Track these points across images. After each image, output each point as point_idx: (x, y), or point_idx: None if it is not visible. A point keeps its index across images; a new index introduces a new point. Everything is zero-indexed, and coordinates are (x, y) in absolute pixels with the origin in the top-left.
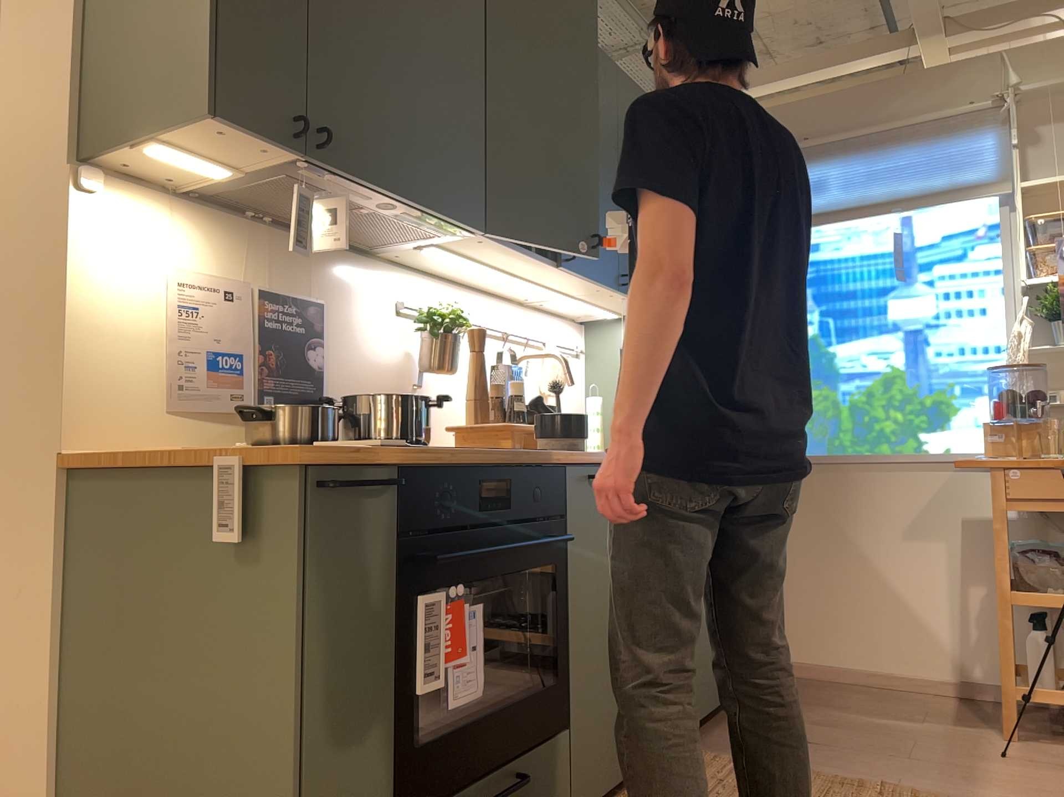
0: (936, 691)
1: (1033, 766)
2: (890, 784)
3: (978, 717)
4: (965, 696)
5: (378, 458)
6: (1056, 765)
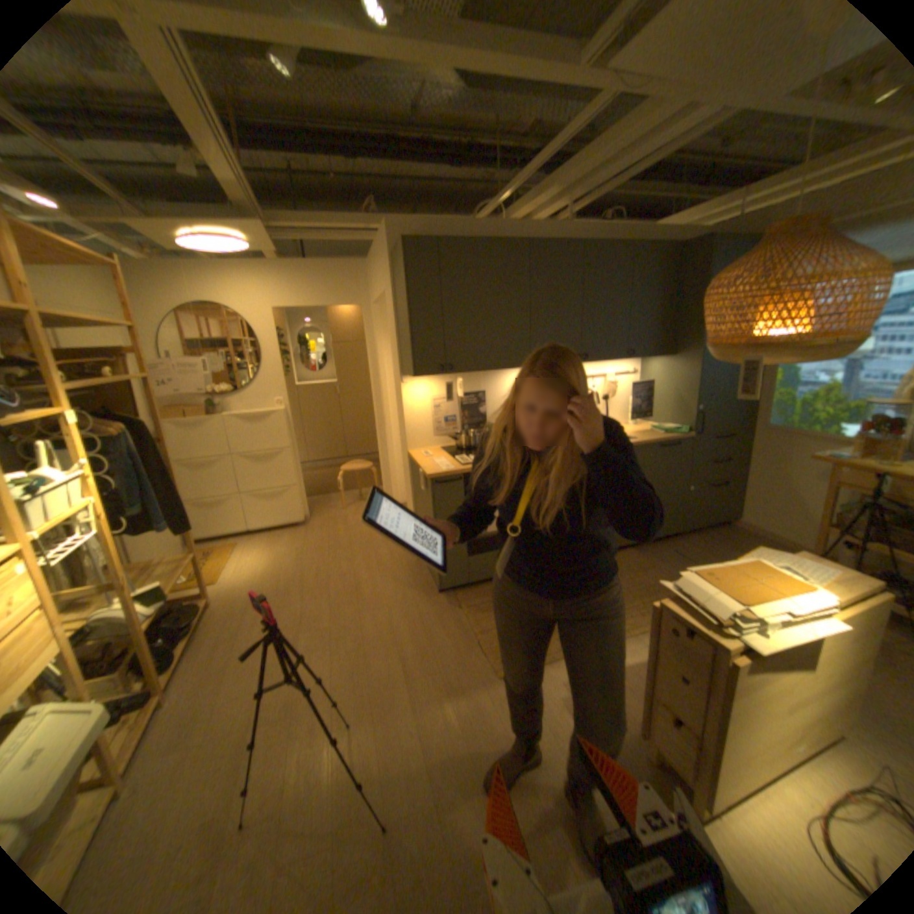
0: None
1: None
2: None
3: None
4: None
5: (453, 474)
6: None
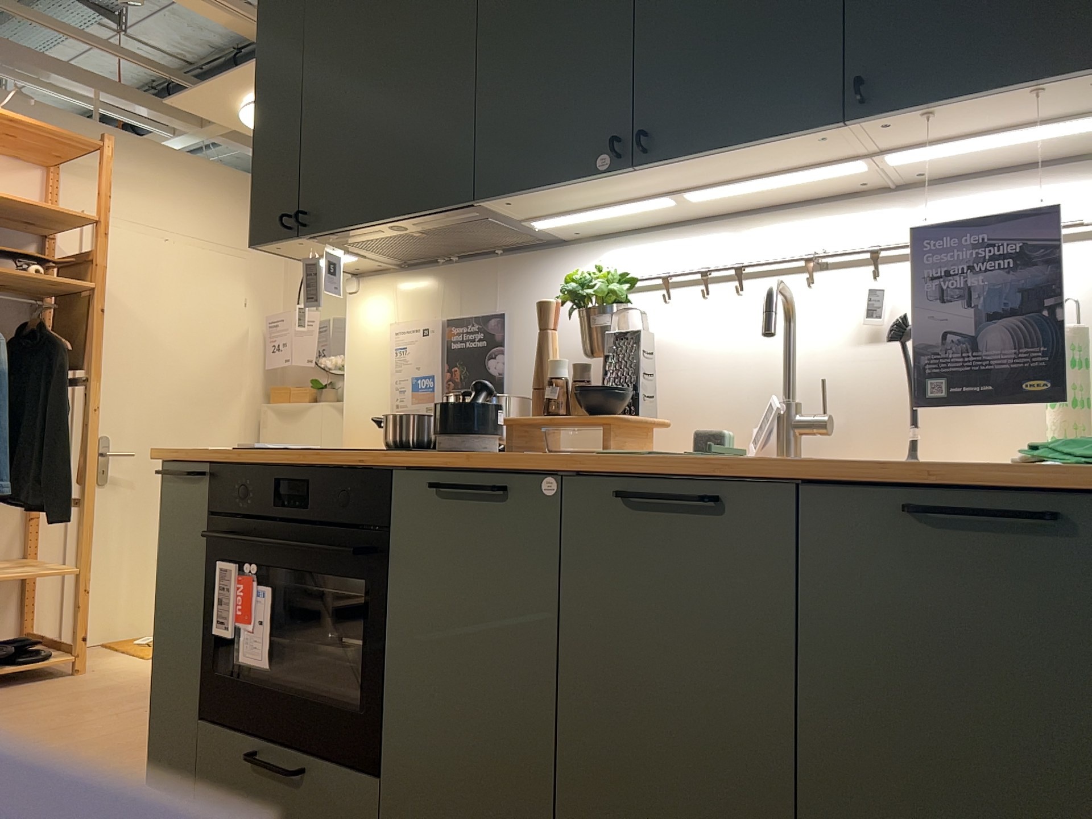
0: None
1: None
2: None
3: None
4: None
5: (192, 456)
6: None
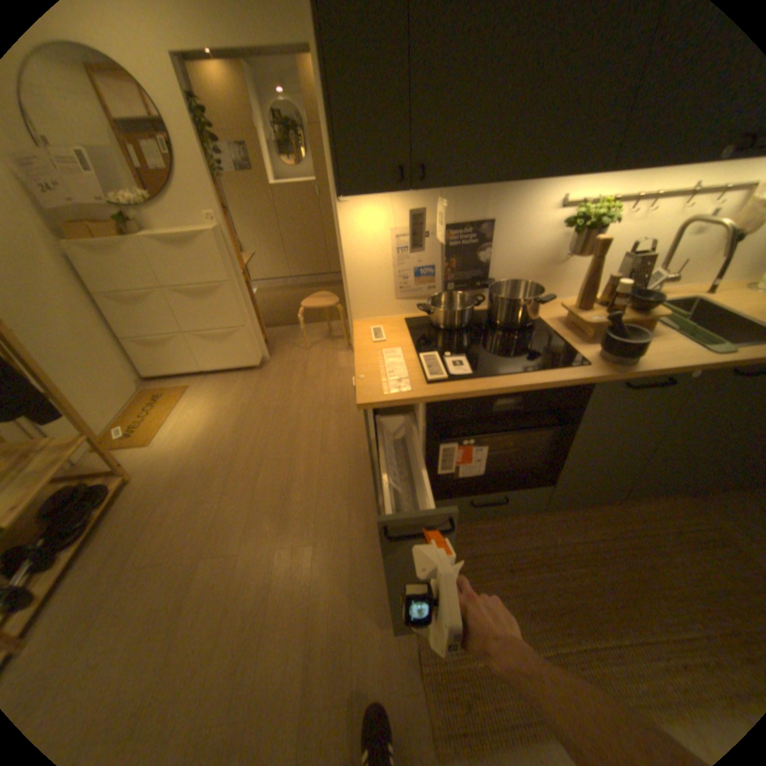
0: None
1: None
2: None
3: None
4: None
5: (409, 401)
6: None
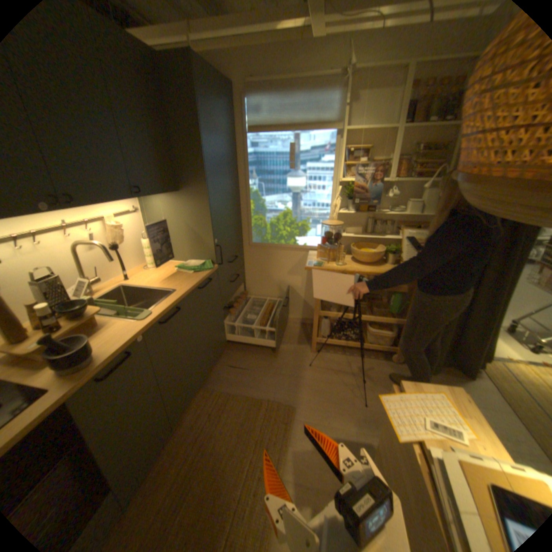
0: (293, 322)
1: (317, 371)
2: (269, 401)
3: (304, 337)
4: (302, 323)
5: None
6: (324, 368)
